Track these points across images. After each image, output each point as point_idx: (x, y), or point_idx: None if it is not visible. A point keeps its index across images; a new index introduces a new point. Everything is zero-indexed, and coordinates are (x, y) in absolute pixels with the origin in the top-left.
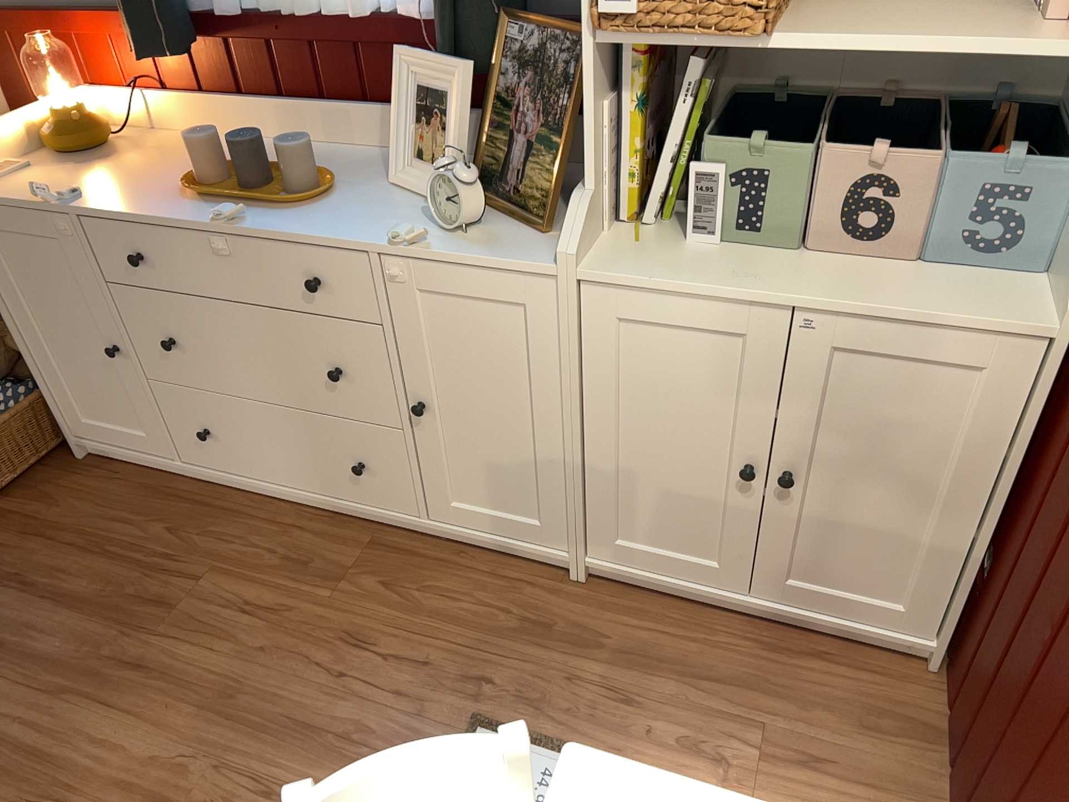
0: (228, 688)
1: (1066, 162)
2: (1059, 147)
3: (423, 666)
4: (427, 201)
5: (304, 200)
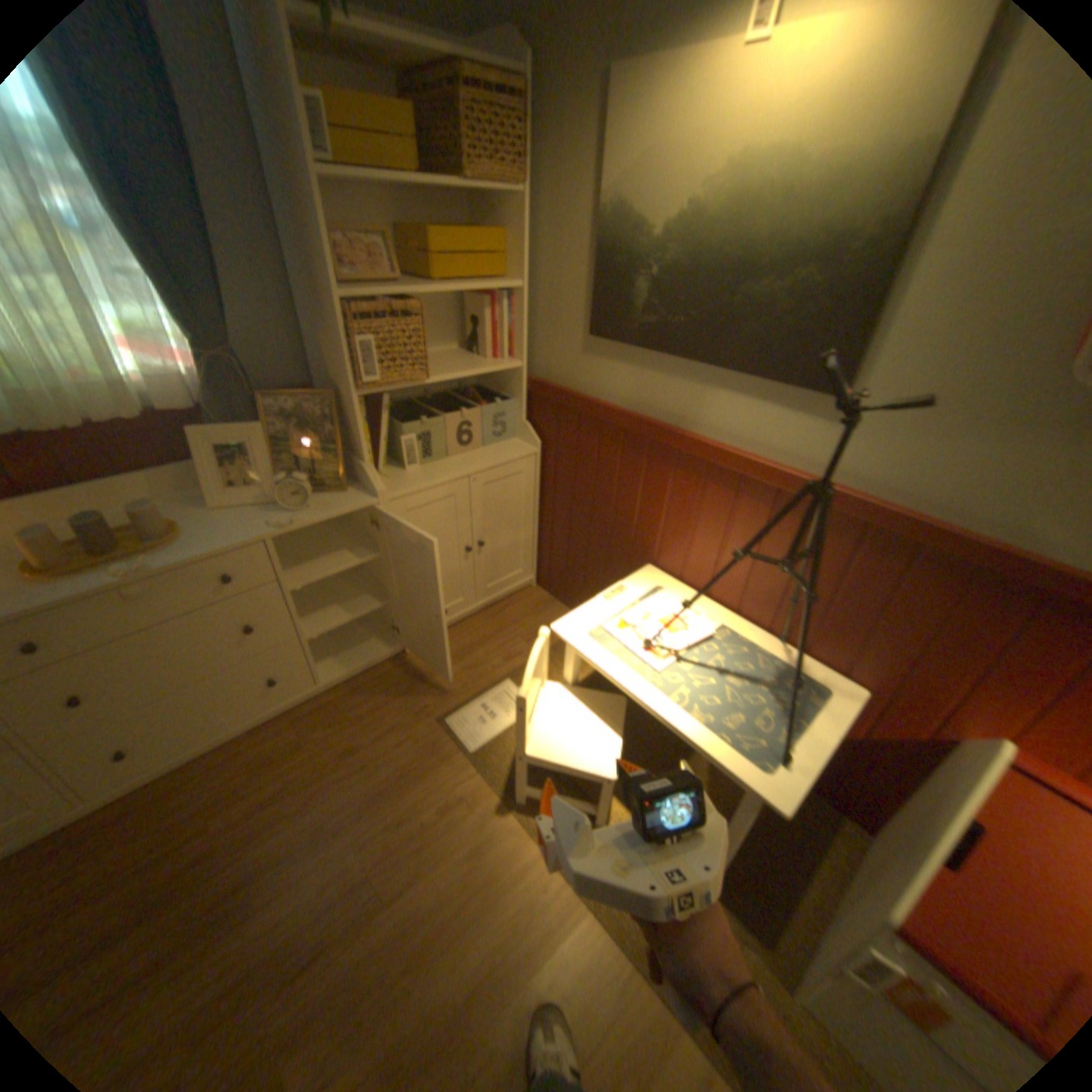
0: (312, 836)
1: (508, 400)
2: (498, 396)
3: (393, 732)
4: (249, 506)
5: (169, 537)
